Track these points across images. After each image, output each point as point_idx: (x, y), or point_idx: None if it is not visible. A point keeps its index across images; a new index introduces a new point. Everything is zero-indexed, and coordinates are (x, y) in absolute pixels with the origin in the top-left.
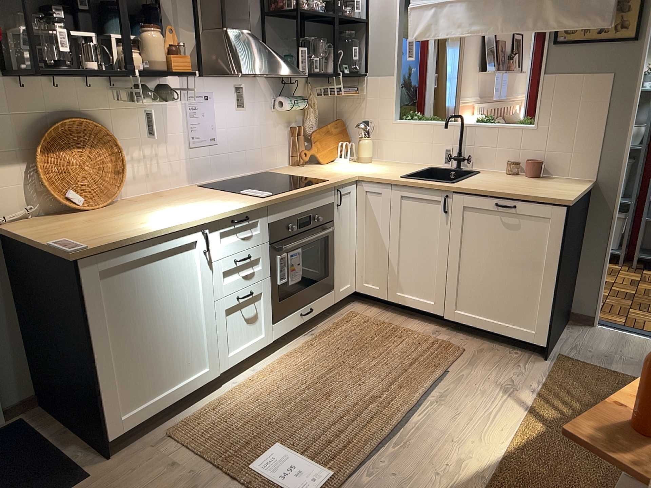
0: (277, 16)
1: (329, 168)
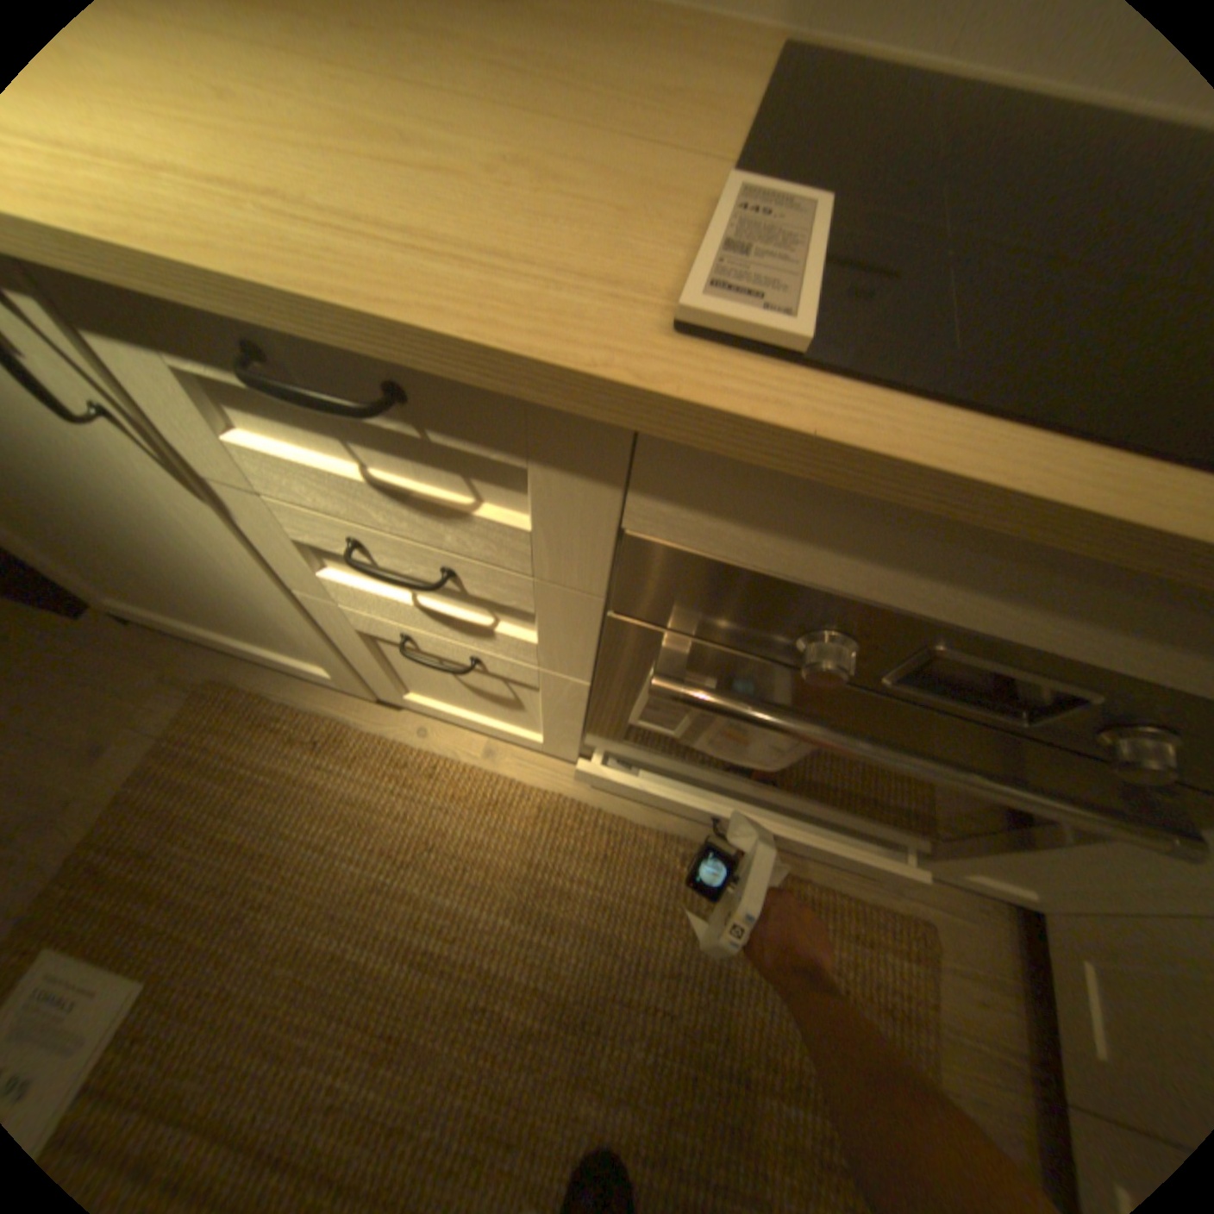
0: None
1: None
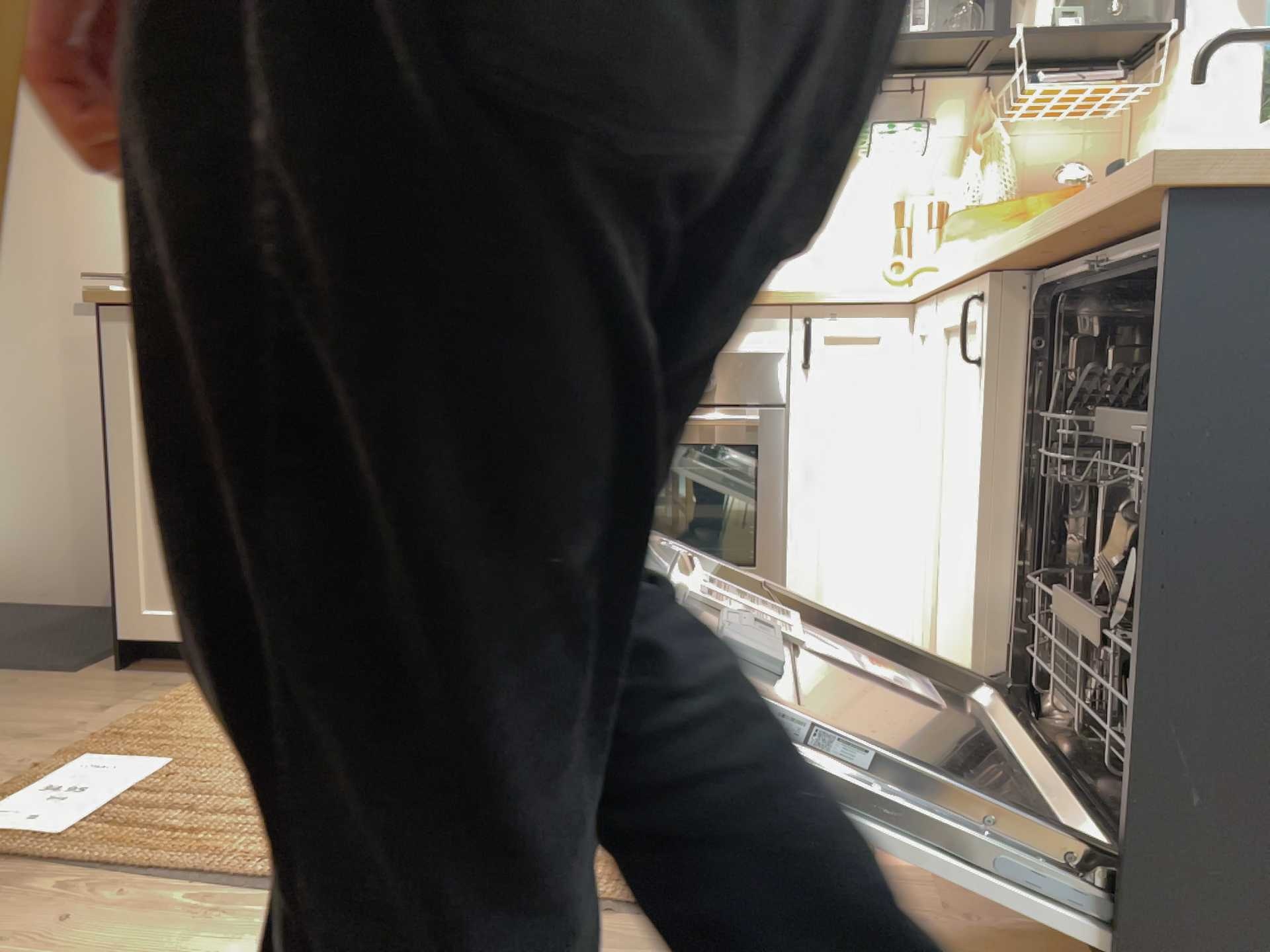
0: None
1: None
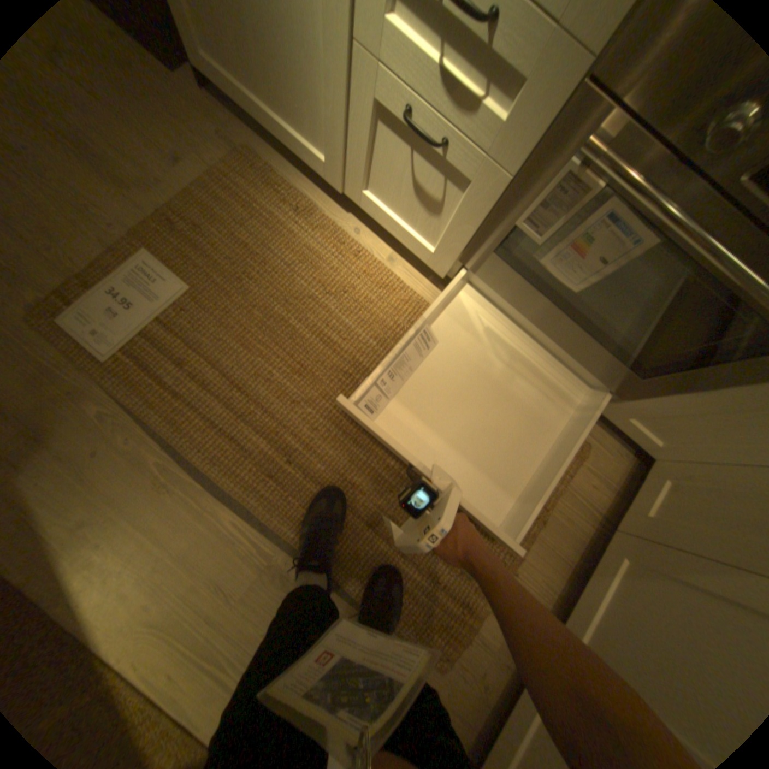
0: None
1: None
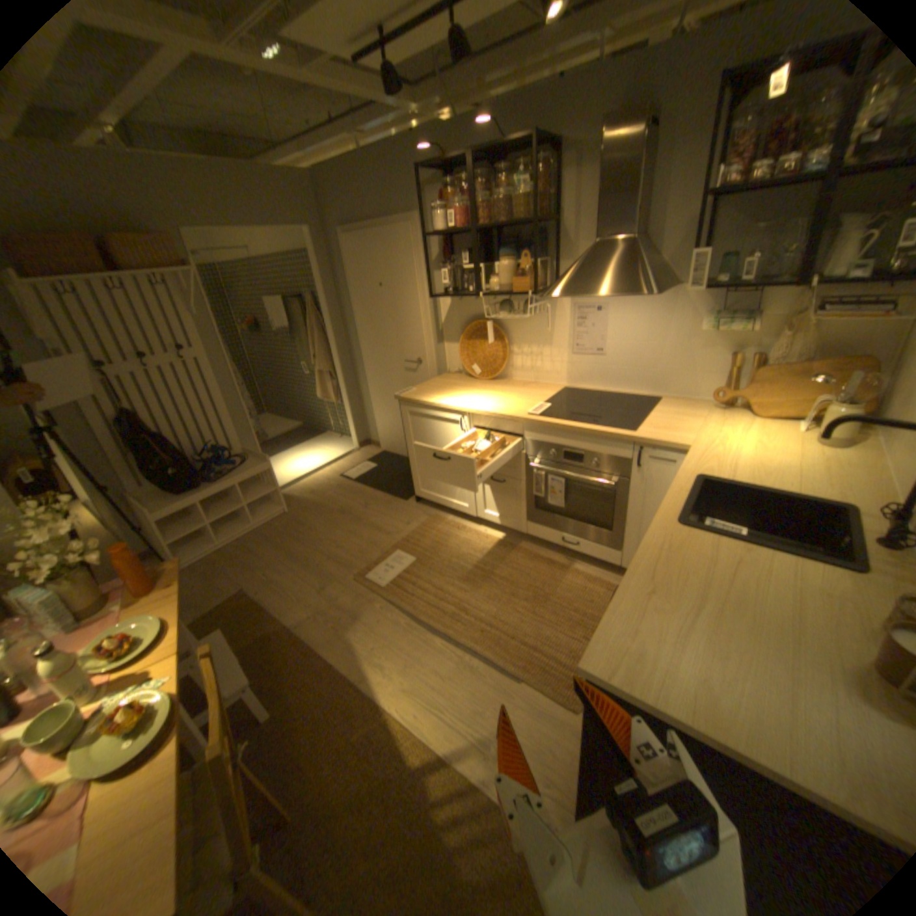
0: (744, 190)
1: (729, 424)
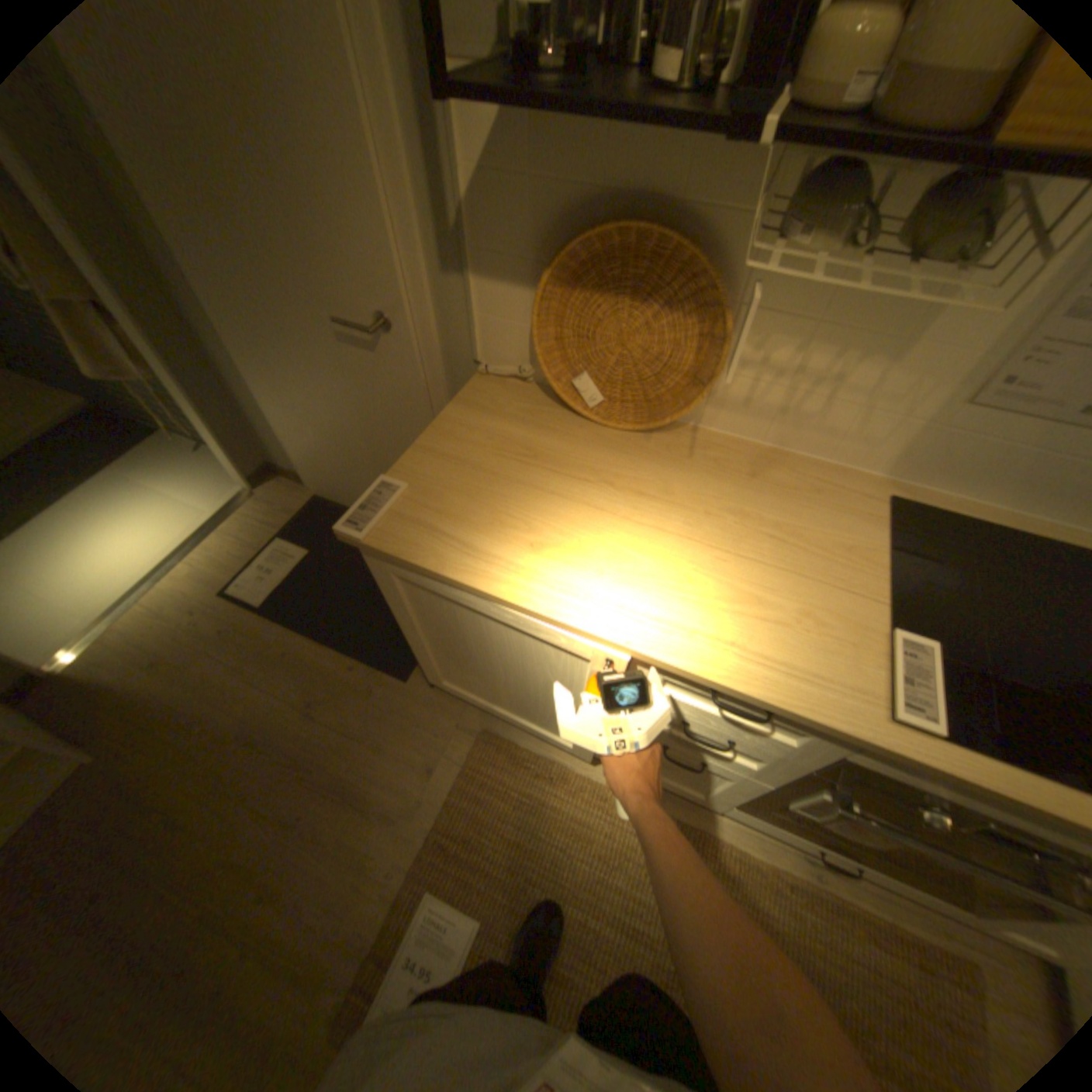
0: None
1: None
